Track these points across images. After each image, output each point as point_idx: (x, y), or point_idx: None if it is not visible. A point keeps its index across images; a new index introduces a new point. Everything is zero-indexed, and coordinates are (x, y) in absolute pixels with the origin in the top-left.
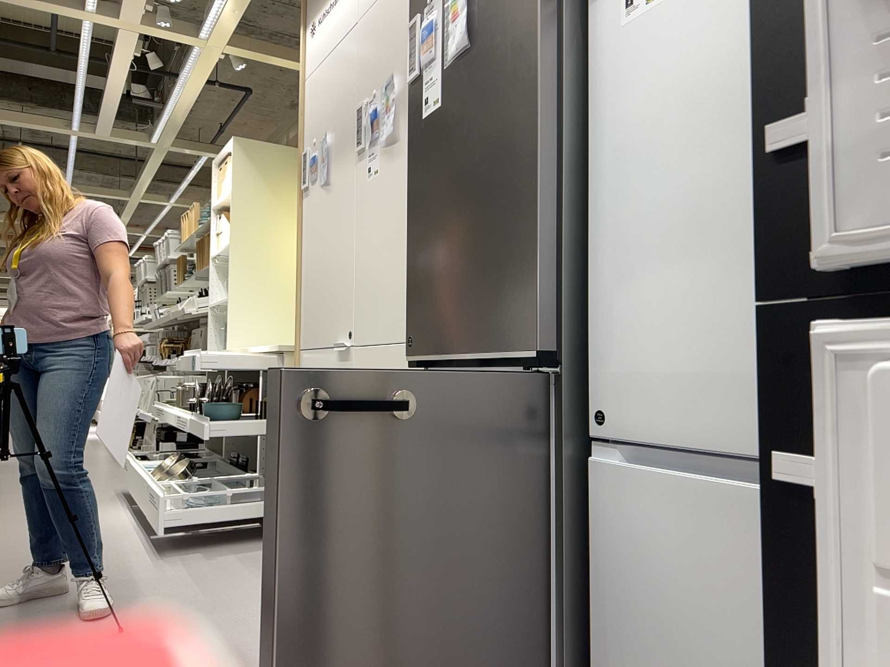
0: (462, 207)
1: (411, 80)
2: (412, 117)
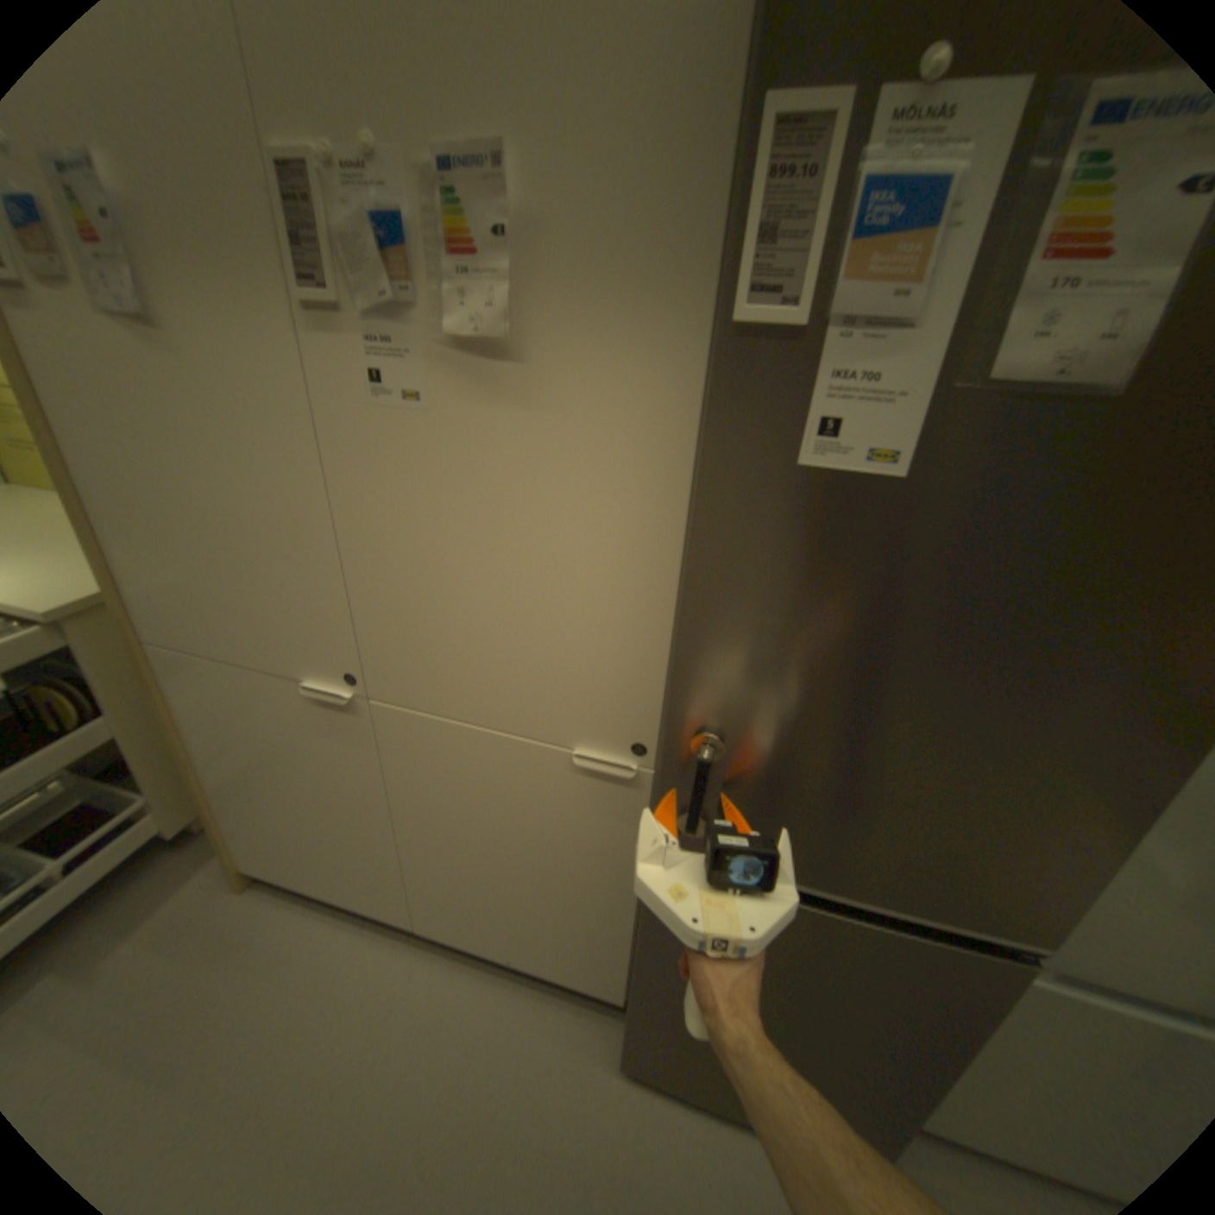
0: (925, 716)
1: (754, 312)
2: (735, 420)
